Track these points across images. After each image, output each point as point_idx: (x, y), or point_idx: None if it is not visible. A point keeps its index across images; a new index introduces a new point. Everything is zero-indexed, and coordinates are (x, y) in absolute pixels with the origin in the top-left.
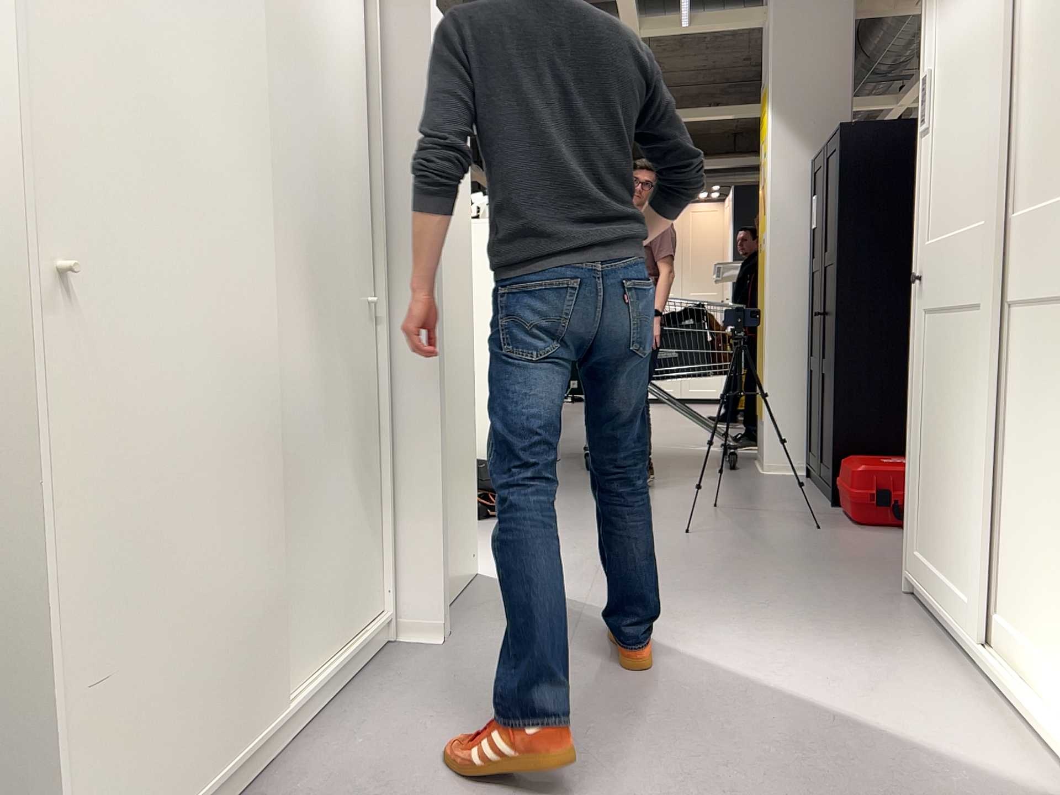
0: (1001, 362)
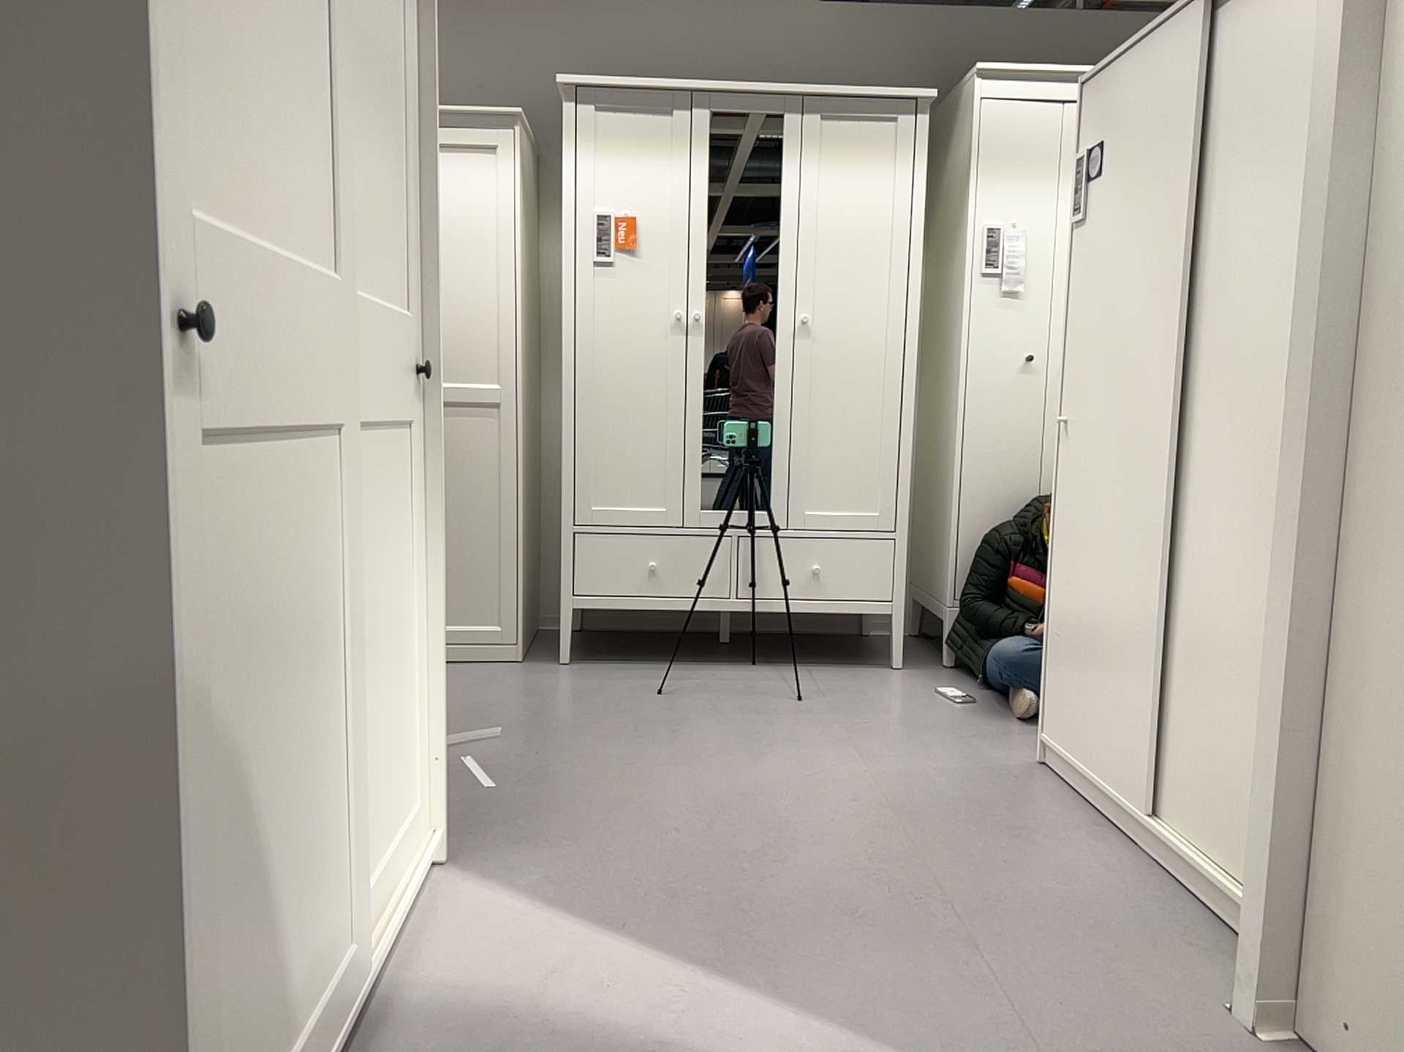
0: (345, 521)
